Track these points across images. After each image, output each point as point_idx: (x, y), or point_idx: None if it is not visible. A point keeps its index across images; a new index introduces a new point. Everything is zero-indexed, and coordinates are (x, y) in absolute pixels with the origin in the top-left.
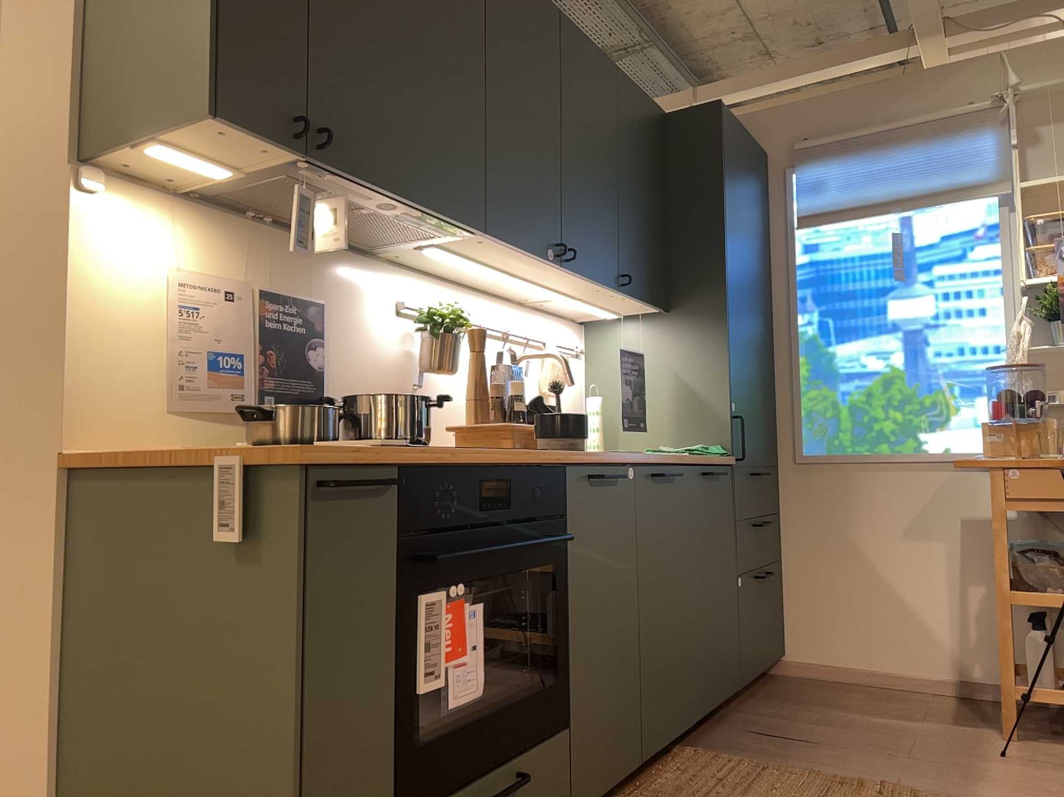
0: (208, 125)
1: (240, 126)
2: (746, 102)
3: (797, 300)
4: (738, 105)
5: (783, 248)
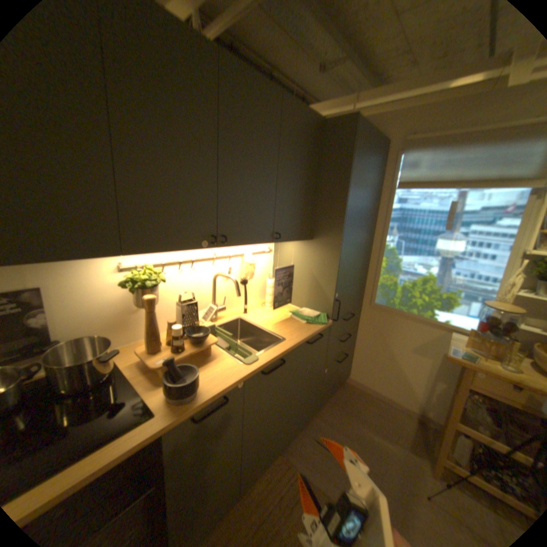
0: None
1: None
2: (387, 103)
3: (388, 229)
4: (382, 104)
5: (387, 198)
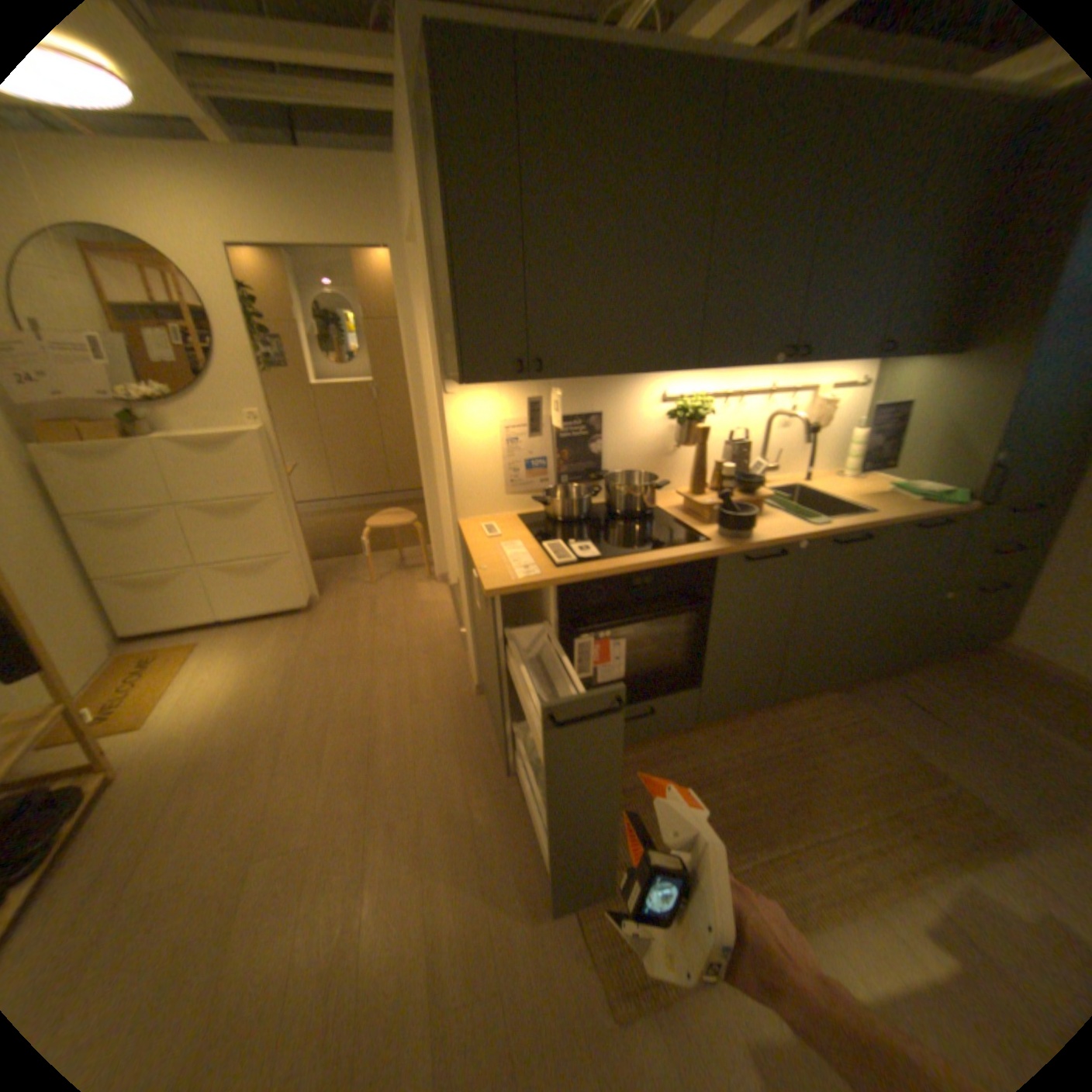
0: (464, 384)
1: (480, 381)
2: None
3: None
4: None
5: None
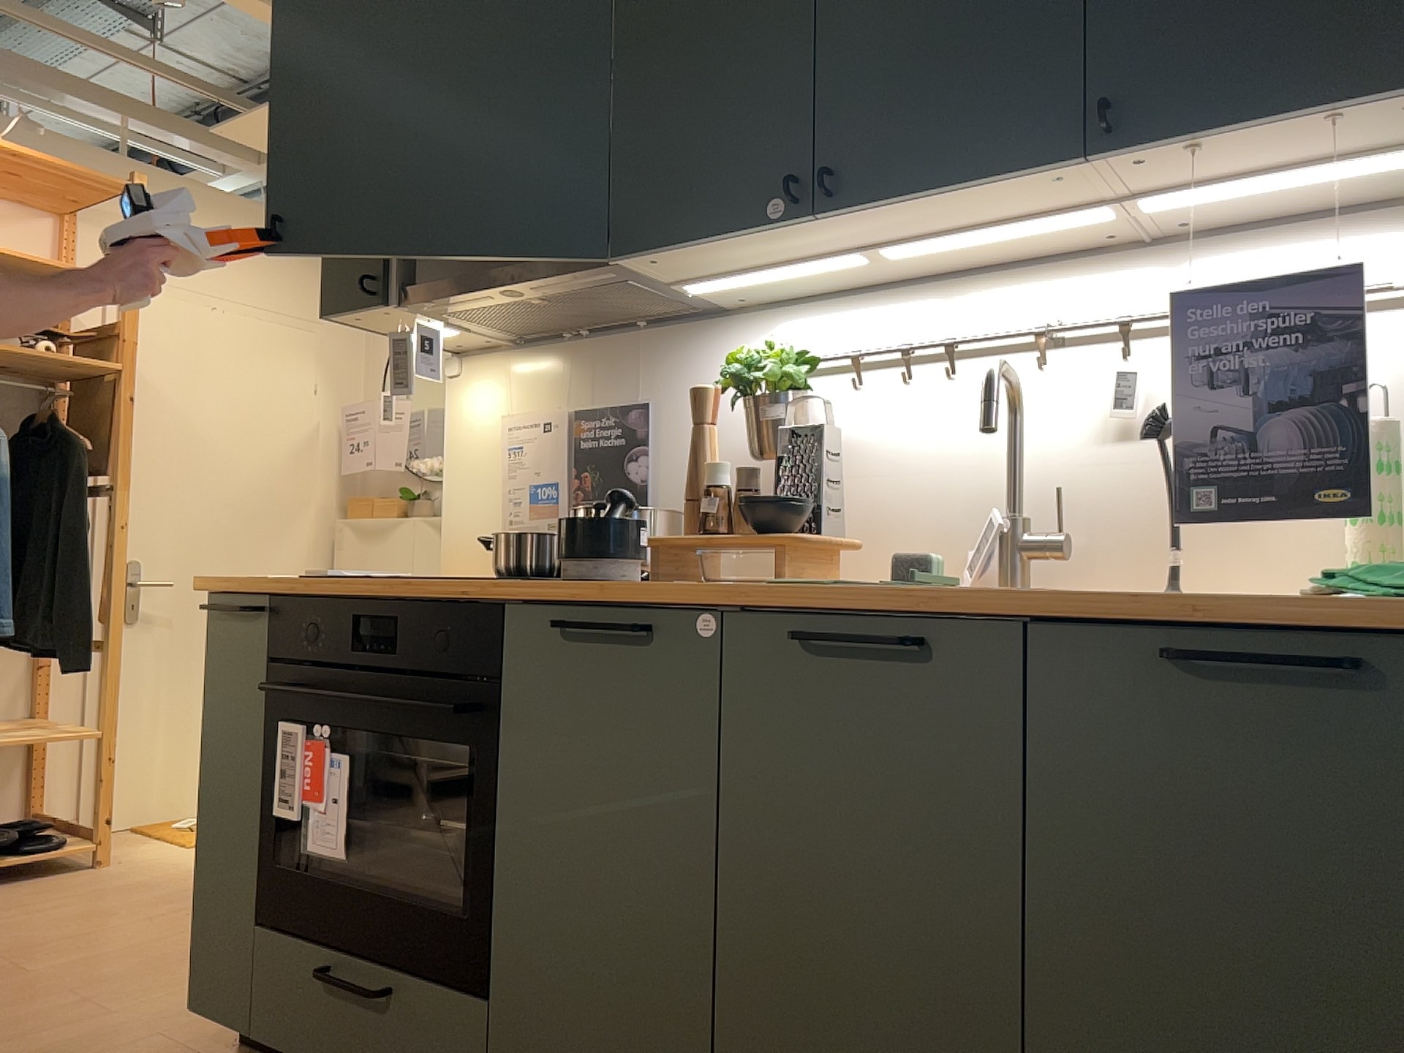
0: (340, 321)
1: (344, 312)
2: None
3: None
4: None
5: None
